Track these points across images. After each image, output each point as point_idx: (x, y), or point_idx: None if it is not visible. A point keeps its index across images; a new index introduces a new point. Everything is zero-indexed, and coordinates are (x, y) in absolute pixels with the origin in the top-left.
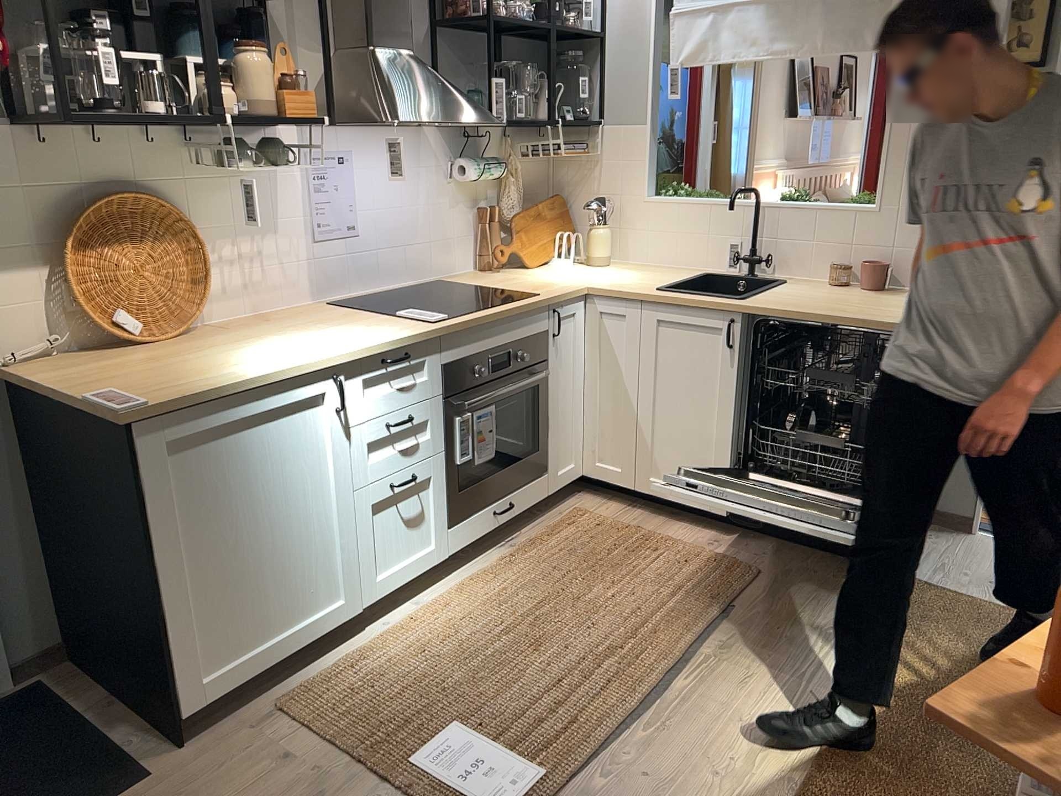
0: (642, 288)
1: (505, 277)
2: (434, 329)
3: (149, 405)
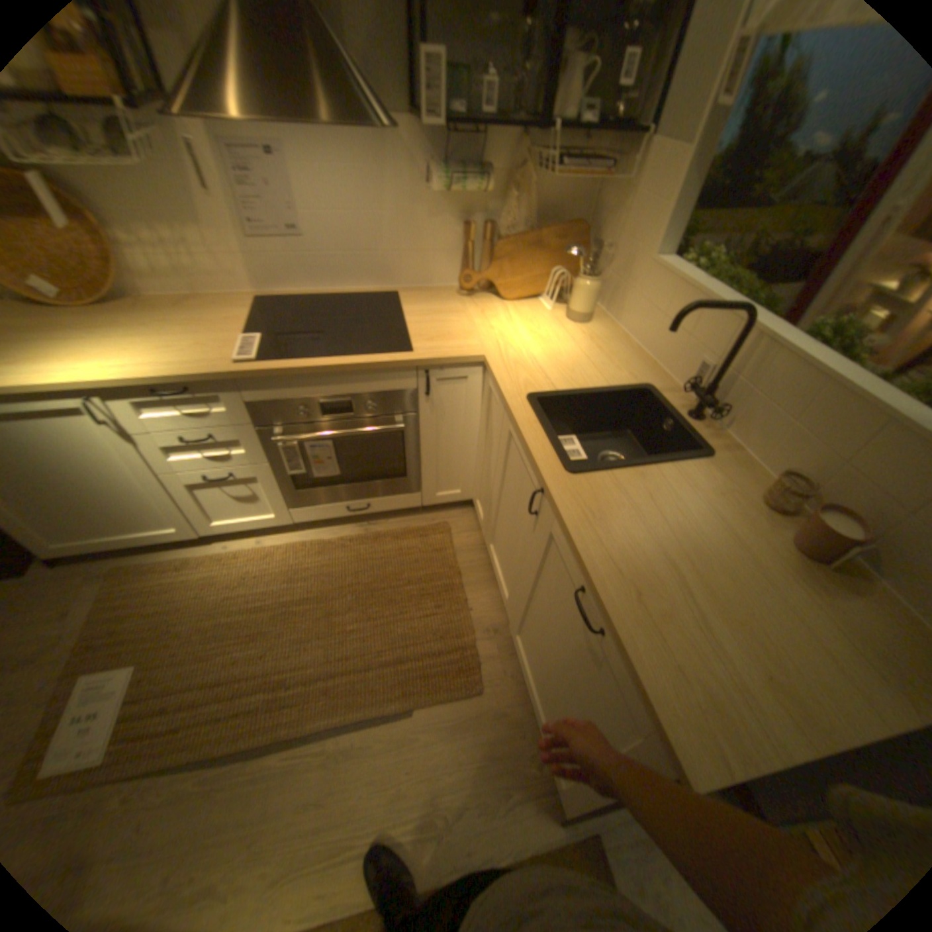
0: (517, 387)
1: (457, 307)
2: (219, 371)
3: None
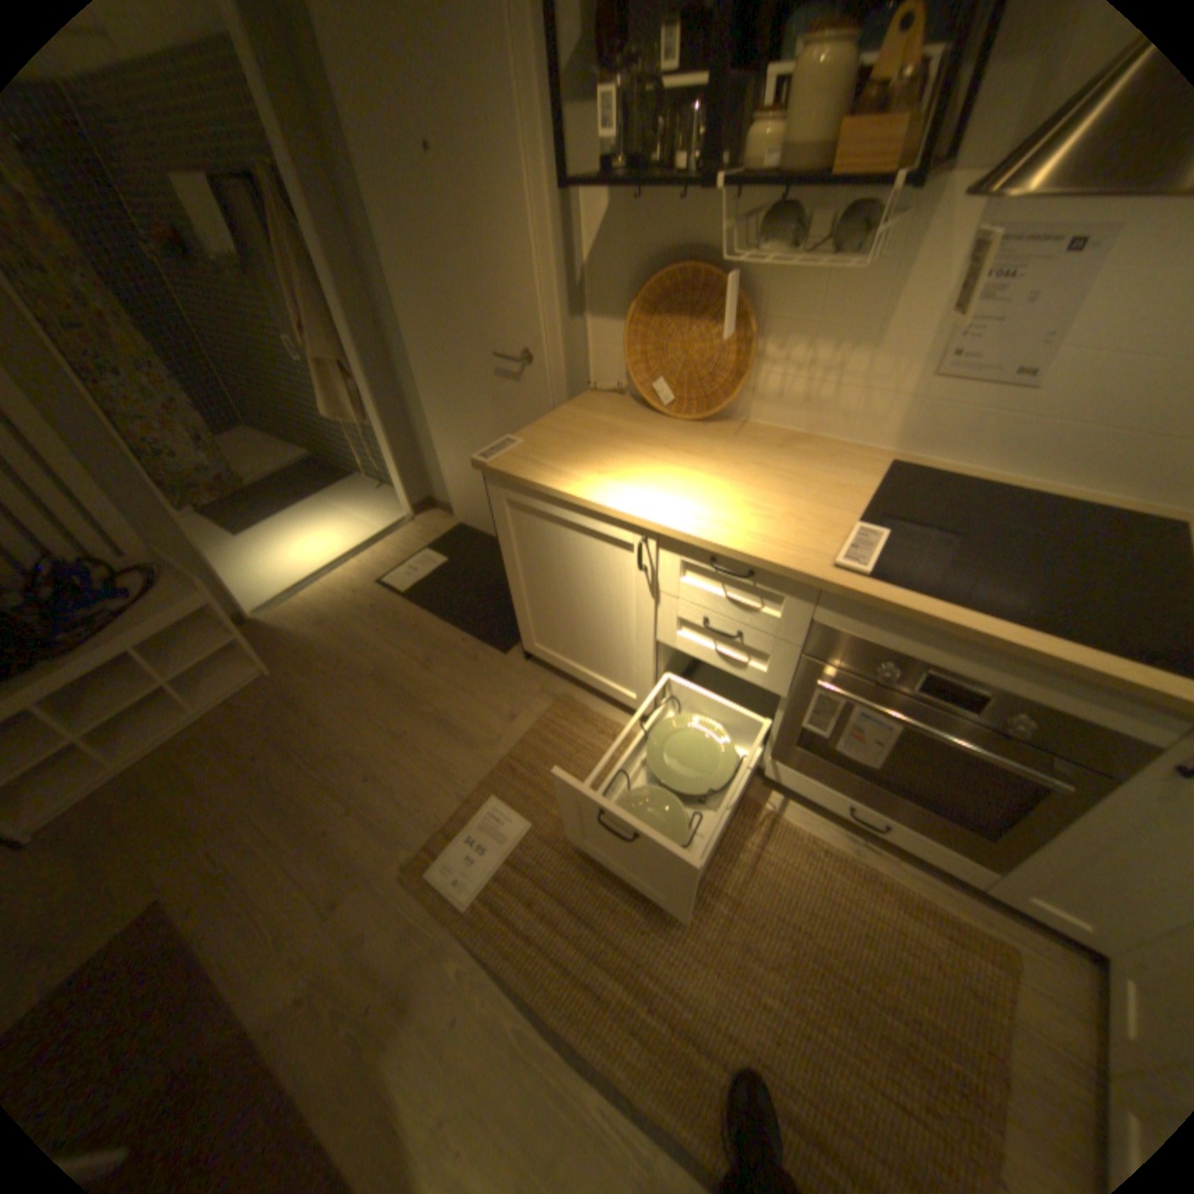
0: None
1: None
2: (807, 571)
3: (488, 464)
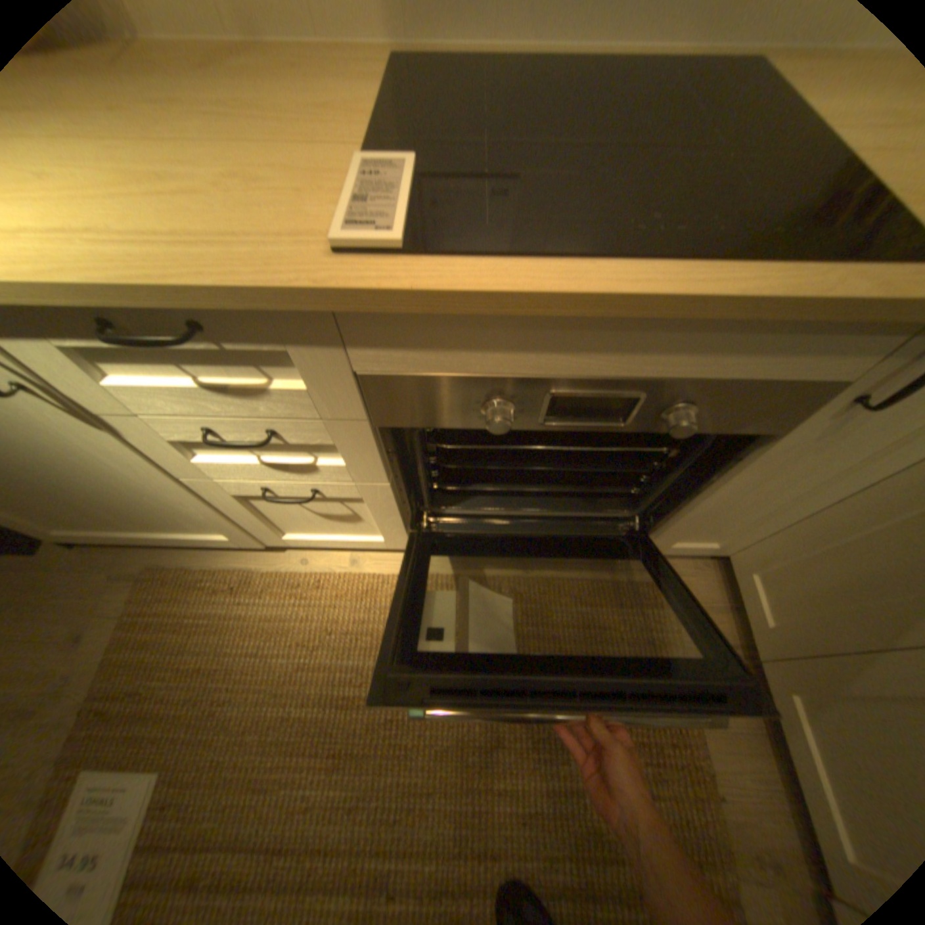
0: None
1: None
2: (279, 279)
3: None
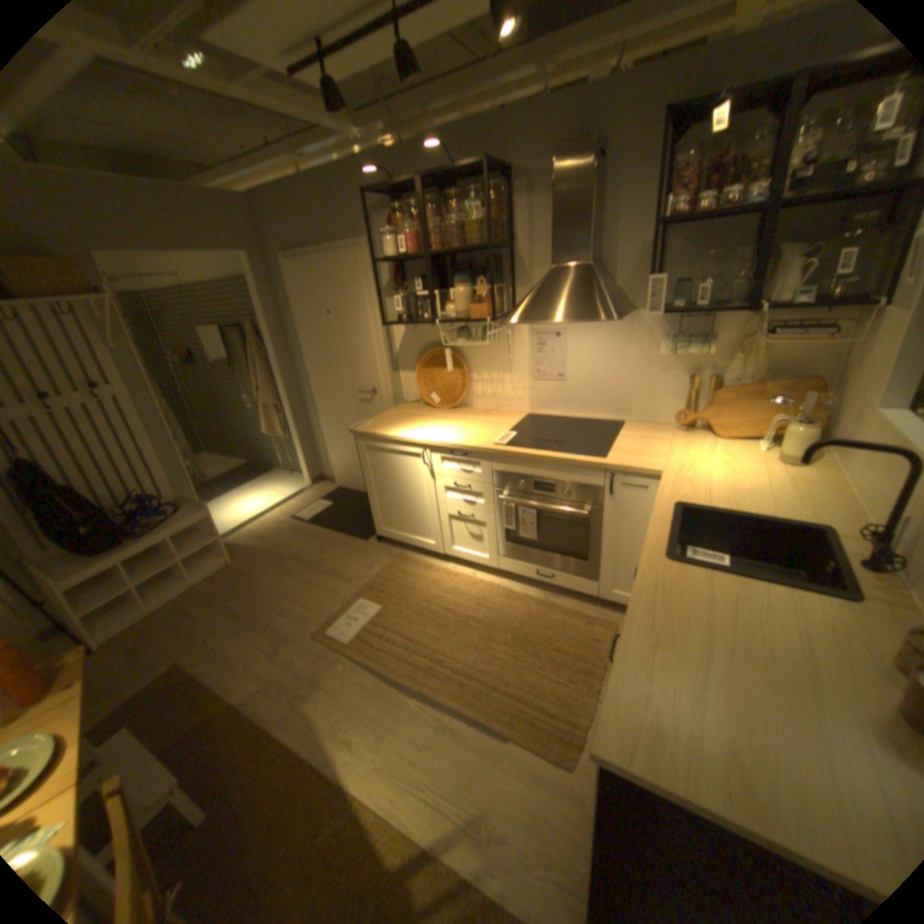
0: (674, 496)
1: (668, 436)
2: (482, 447)
3: (356, 430)
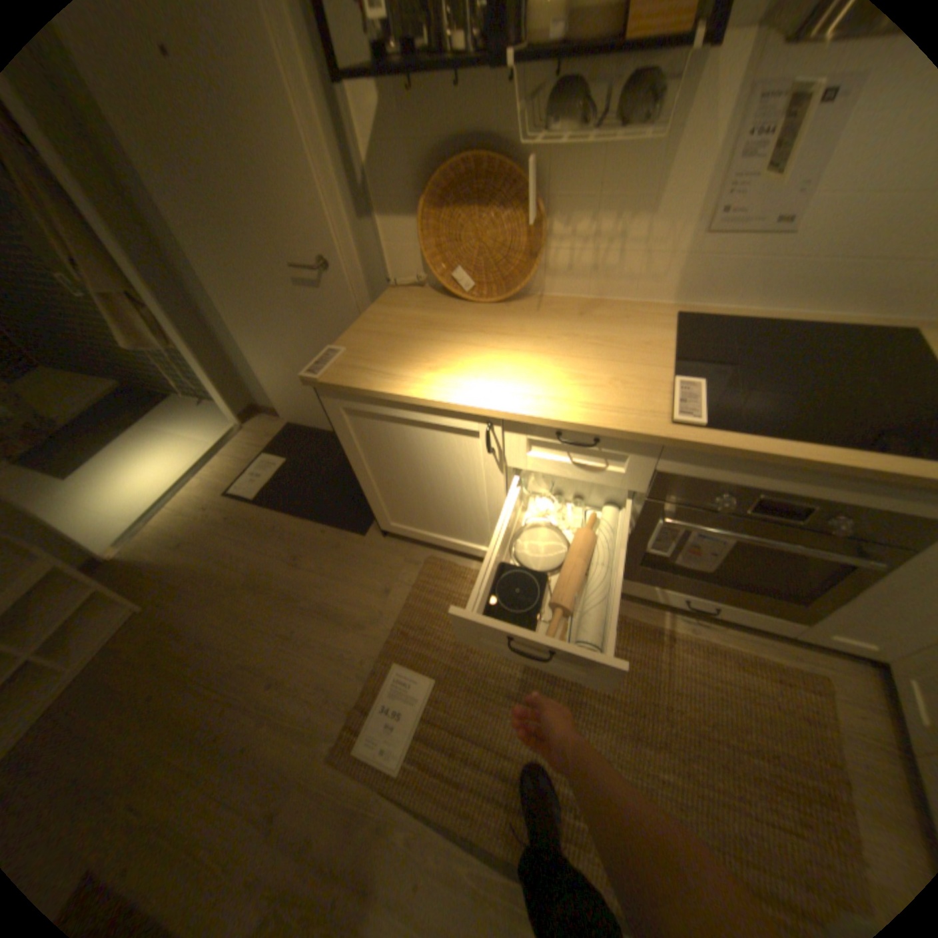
0: None
1: None
2: (651, 432)
3: (319, 379)
